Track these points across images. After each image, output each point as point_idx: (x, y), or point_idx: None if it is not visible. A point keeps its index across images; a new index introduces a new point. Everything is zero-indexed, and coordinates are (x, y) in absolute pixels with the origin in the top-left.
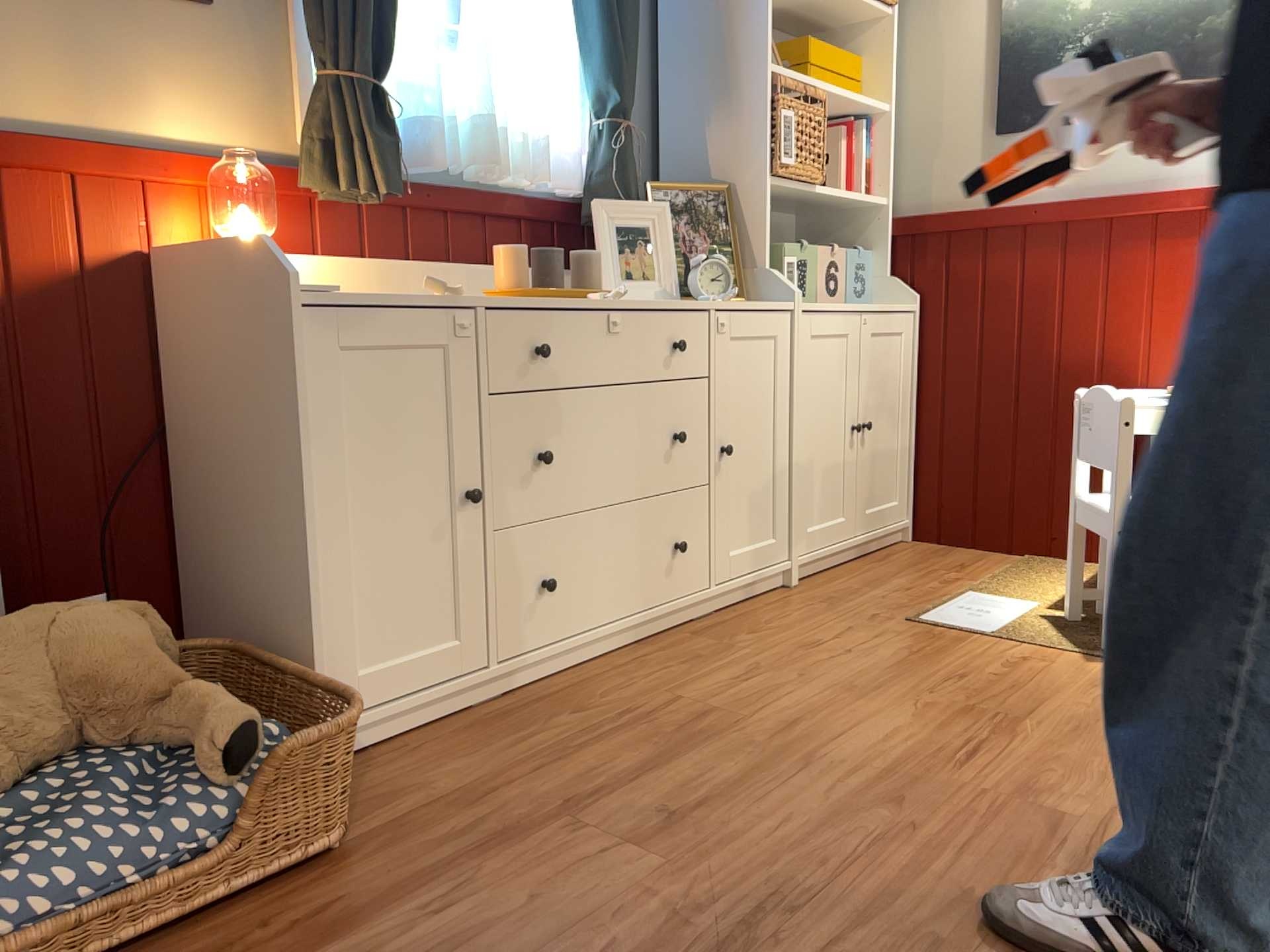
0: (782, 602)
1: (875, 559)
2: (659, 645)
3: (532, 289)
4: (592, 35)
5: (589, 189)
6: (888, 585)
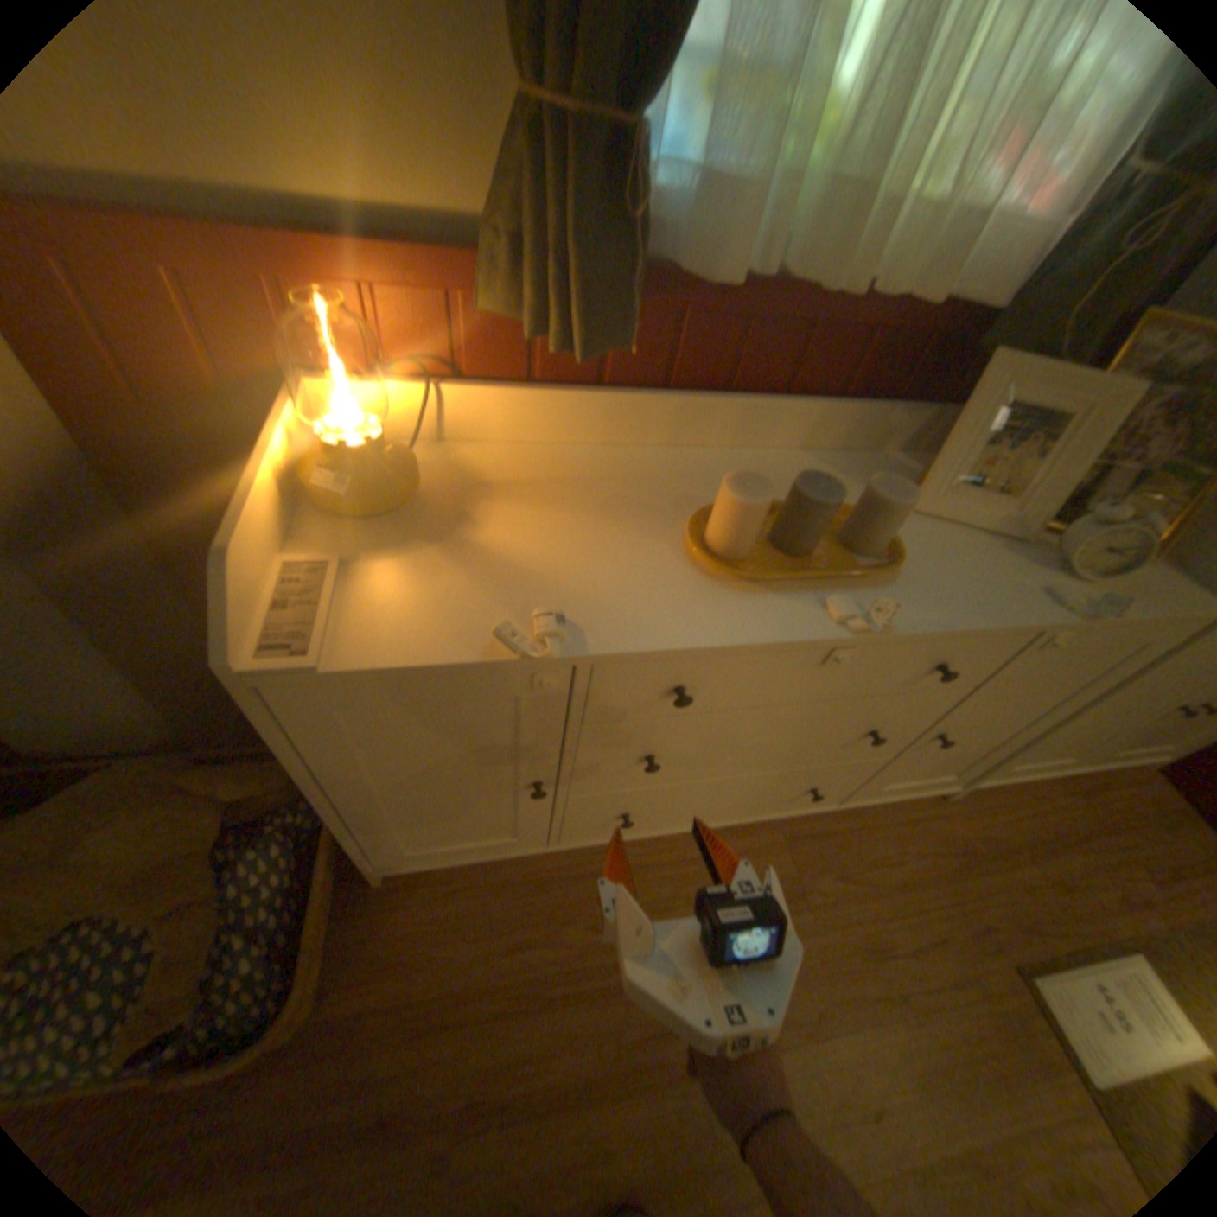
0: (917, 827)
1: (1080, 791)
2: (746, 841)
3: (741, 577)
4: None
5: (1026, 301)
6: (1053, 867)
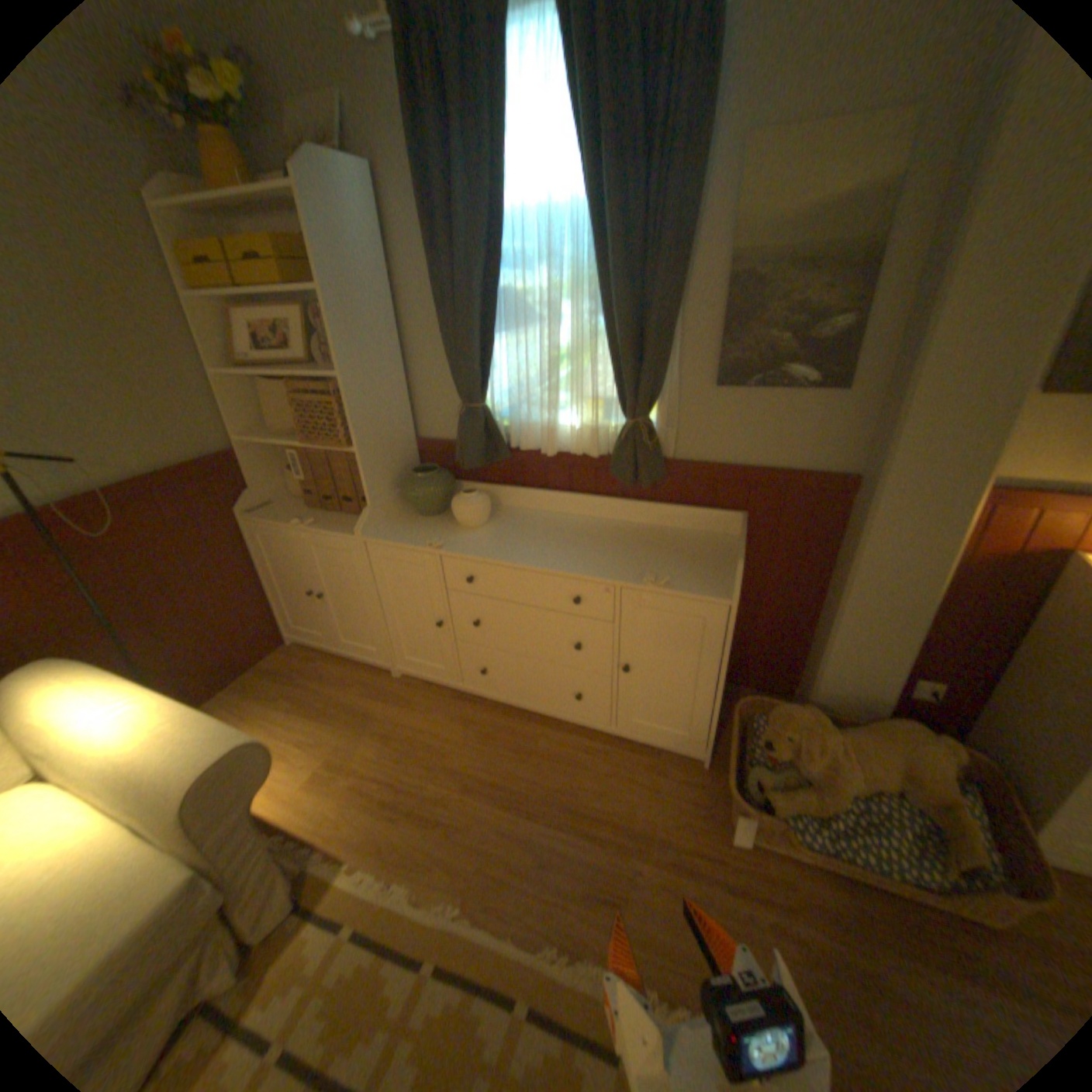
0: None
1: None
2: None
3: None
4: None
5: None
6: None
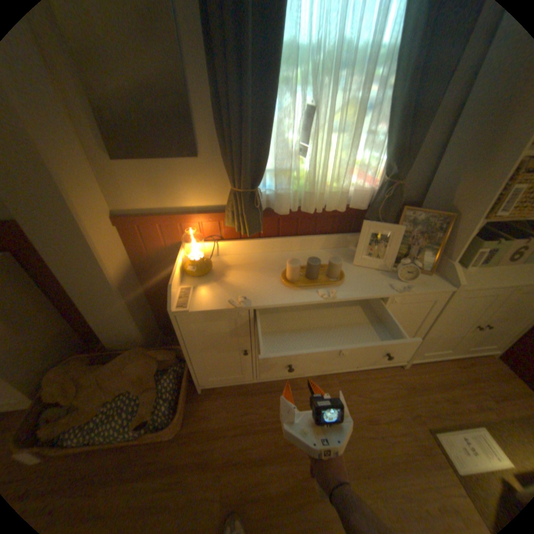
0: (391, 378)
1: (462, 366)
2: (324, 382)
3: (293, 286)
4: (393, 133)
5: (371, 207)
6: (448, 394)
